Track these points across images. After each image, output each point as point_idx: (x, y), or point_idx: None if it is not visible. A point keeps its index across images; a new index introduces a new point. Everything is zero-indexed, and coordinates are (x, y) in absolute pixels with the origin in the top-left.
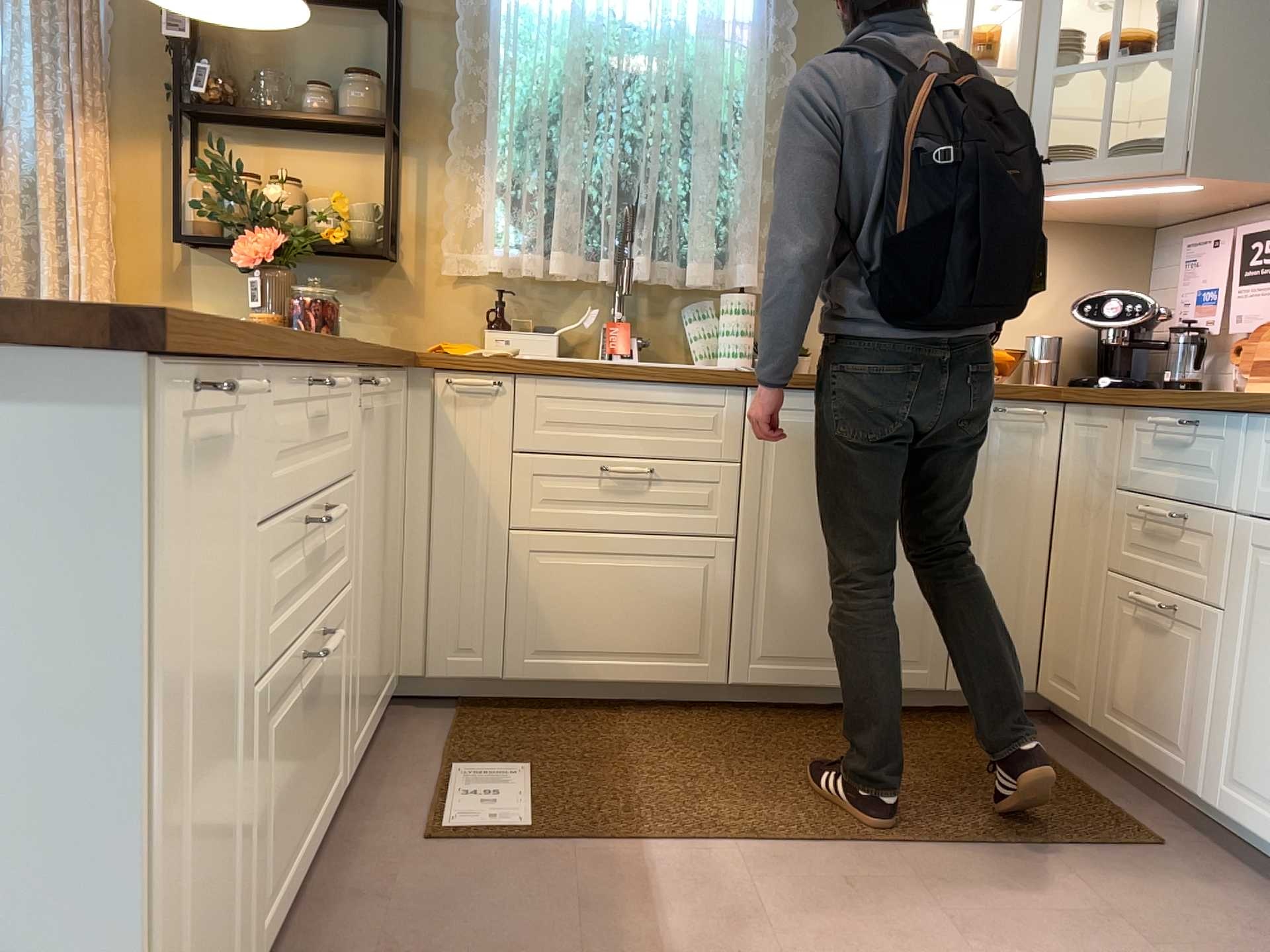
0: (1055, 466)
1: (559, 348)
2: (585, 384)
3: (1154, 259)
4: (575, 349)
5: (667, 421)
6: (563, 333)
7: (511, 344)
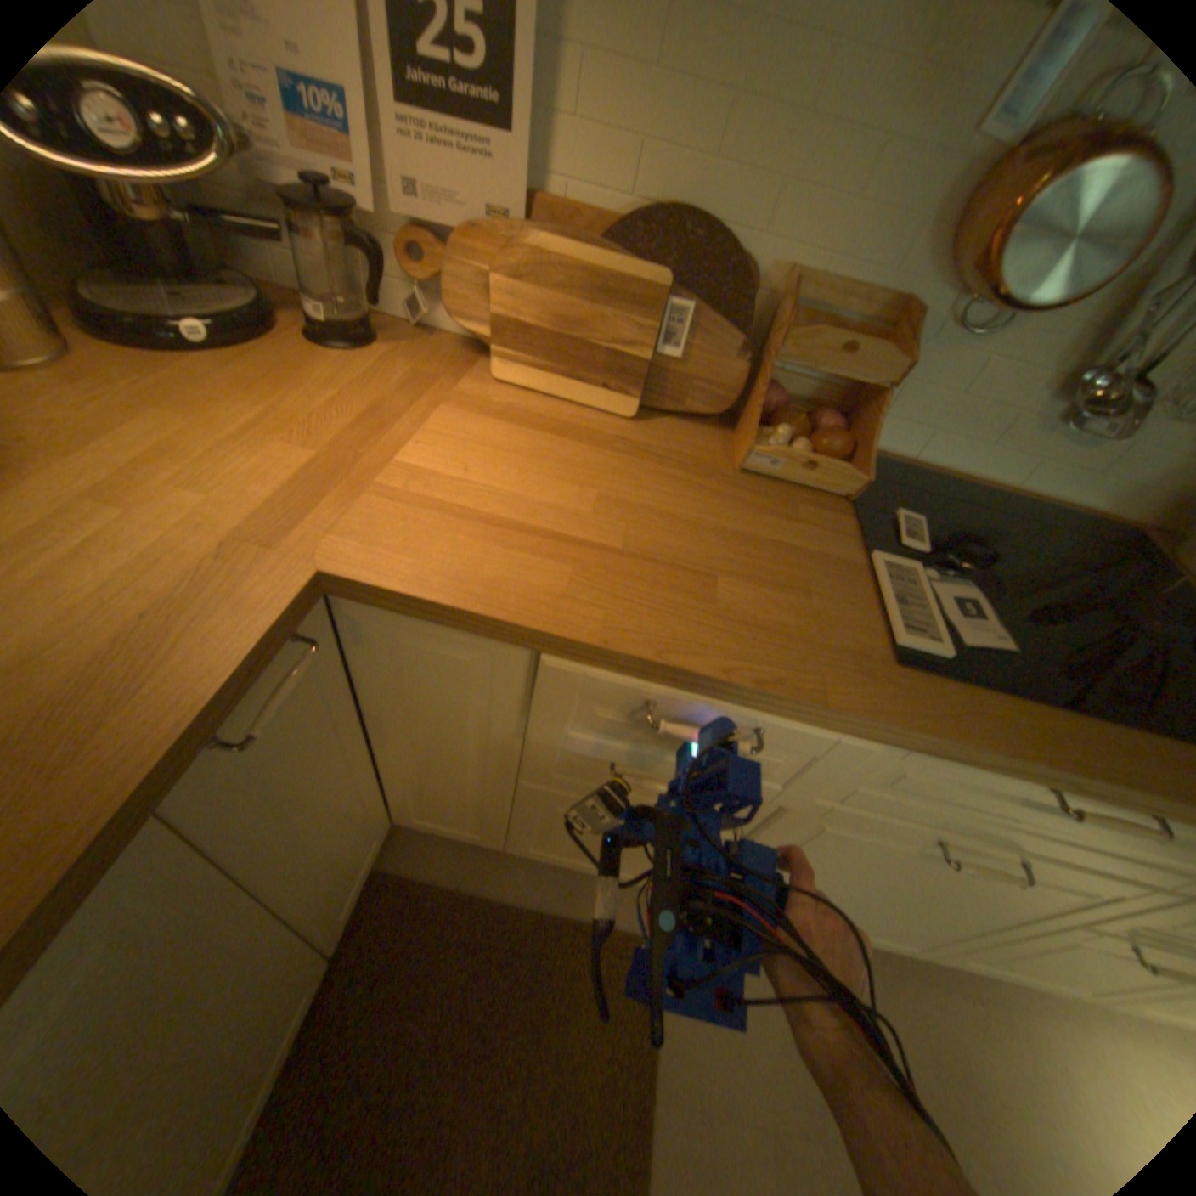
0: (337, 672)
1: None
2: None
3: None
4: None
5: None
6: None
7: None
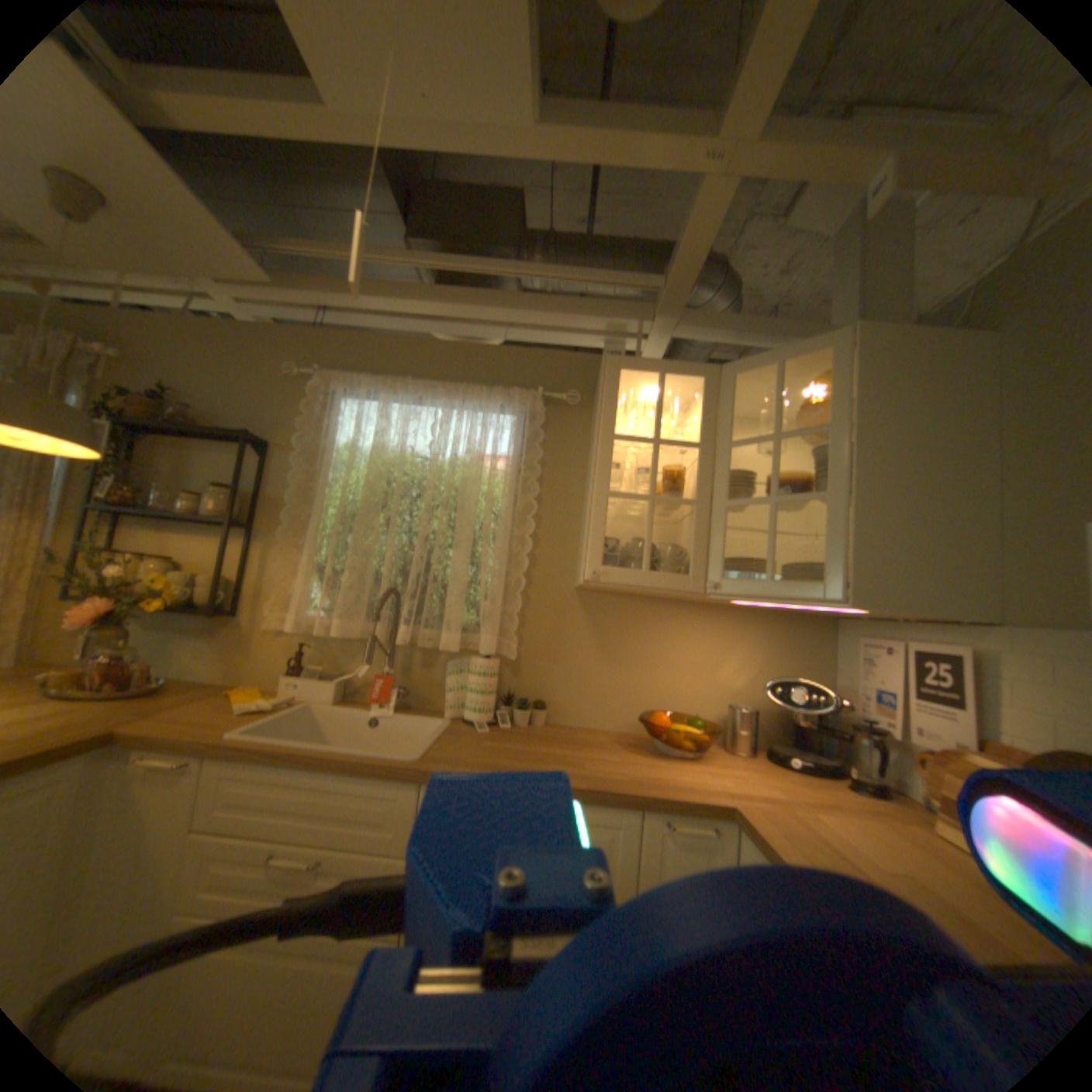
0: None
1: (342, 693)
2: (267, 773)
3: (839, 644)
4: (360, 693)
5: (340, 814)
6: (351, 679)
7: (298, 691)
